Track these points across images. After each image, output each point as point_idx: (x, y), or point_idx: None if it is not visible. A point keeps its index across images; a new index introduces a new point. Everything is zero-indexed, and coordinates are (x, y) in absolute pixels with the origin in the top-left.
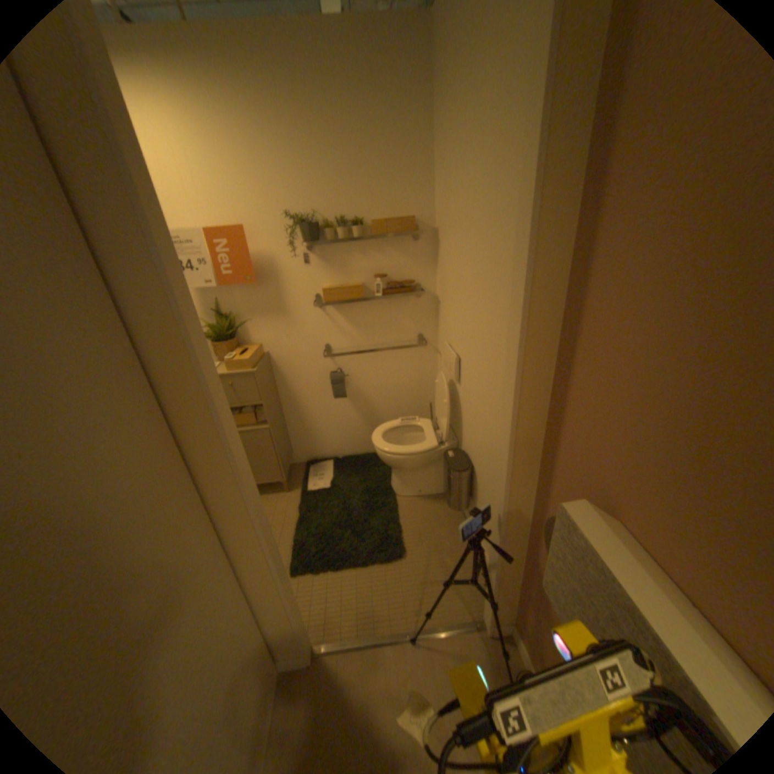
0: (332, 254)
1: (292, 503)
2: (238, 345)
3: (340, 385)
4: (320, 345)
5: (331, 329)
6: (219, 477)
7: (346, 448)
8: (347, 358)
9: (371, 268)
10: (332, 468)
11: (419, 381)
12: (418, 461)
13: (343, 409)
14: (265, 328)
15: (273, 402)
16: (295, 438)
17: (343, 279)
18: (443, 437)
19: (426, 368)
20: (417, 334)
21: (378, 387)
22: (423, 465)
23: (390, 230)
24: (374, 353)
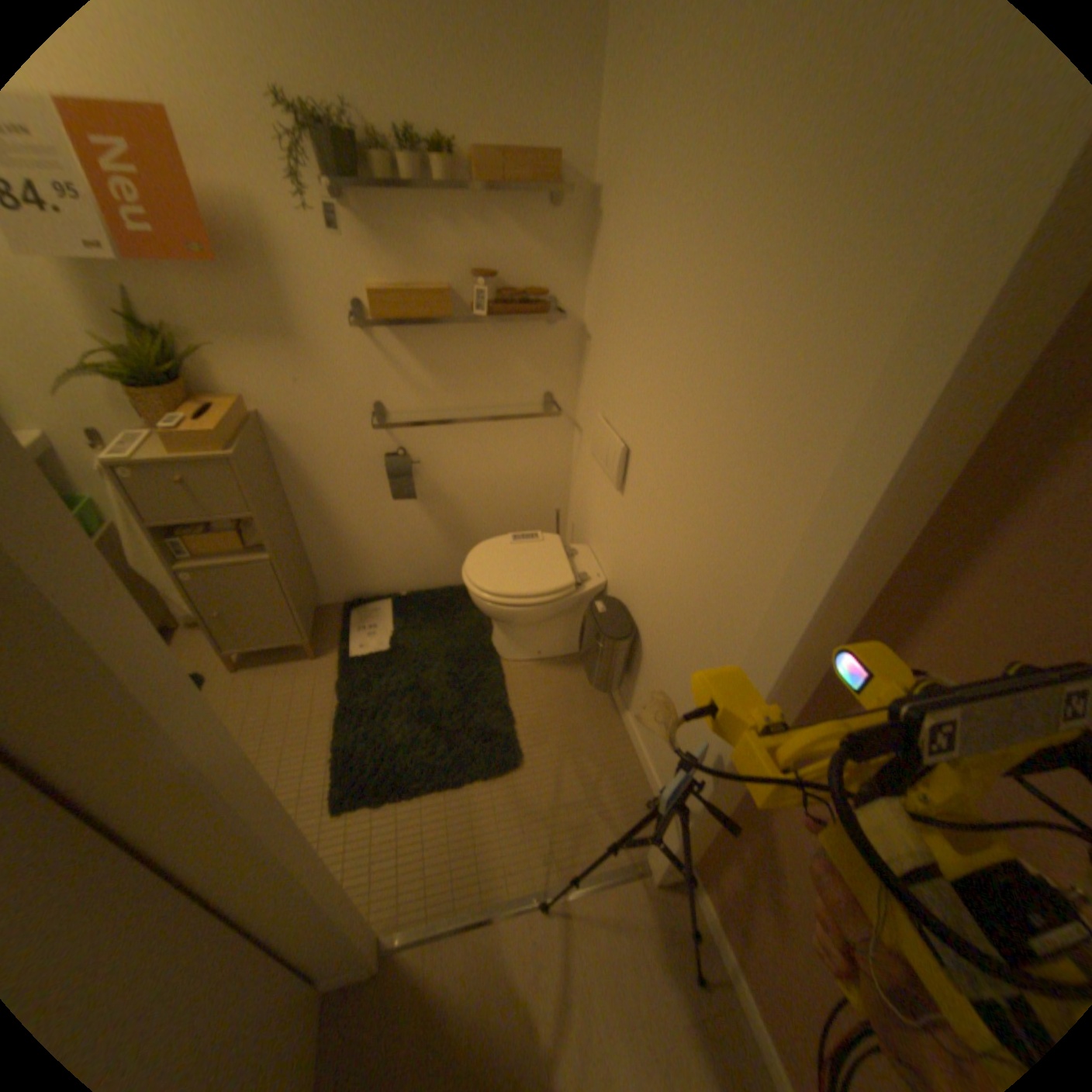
0: (386, 213)
1: (323, 679)
2: (189, 394)
3: (406, 479)
4: (365, 403)
5: (385, 373)
6: (157, 768)
7: (413, 580)
8: (416, 428)
9: (466, 255)
10: (391, 613)
11: (541, 474)
12: (544, 614)
13: (409, 517)
14: (247, 362)
15: (276, 510)
16: (322, 565)
17: (410, 273)
18: (582, 570)
19: (554, 451)
20: (543, 393)
21: (471, 482)
22: (551, 618)
23: (511, 173)
24: (466, 422)
